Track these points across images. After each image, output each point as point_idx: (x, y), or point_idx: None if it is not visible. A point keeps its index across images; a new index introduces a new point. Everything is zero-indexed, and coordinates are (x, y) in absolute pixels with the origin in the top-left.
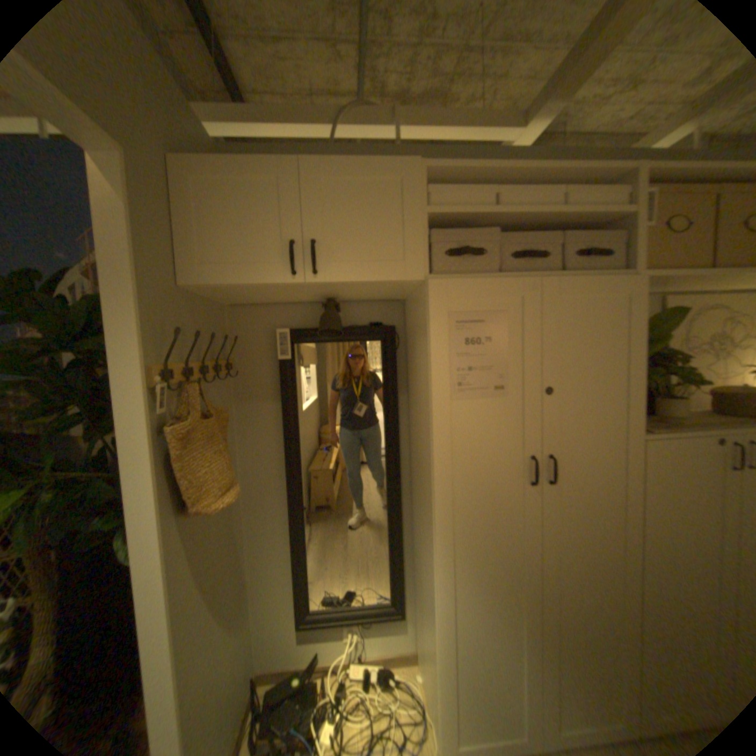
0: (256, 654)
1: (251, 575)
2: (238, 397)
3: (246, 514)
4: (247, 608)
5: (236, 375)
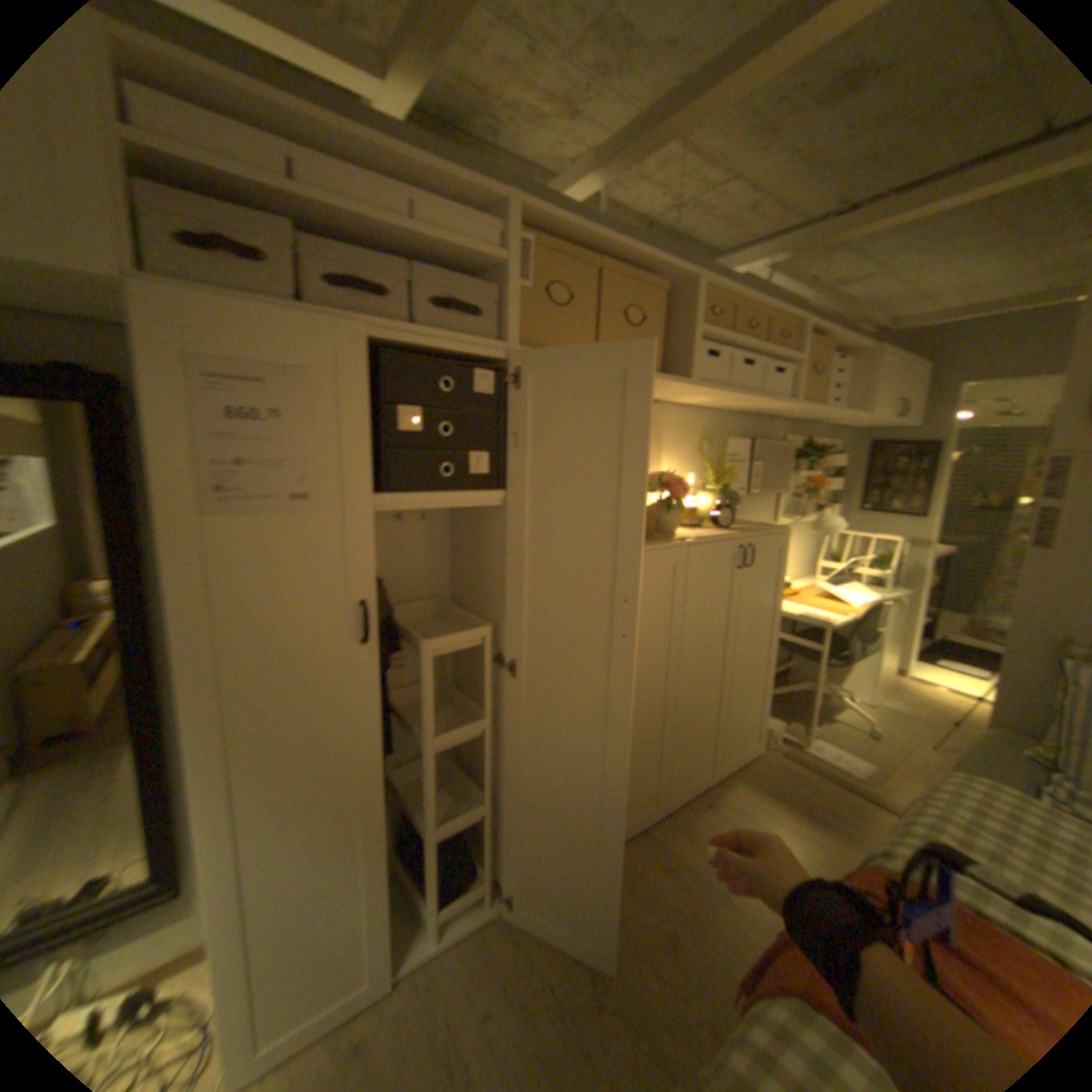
0: None
1: None
2: None
3: None
4: None
5: None
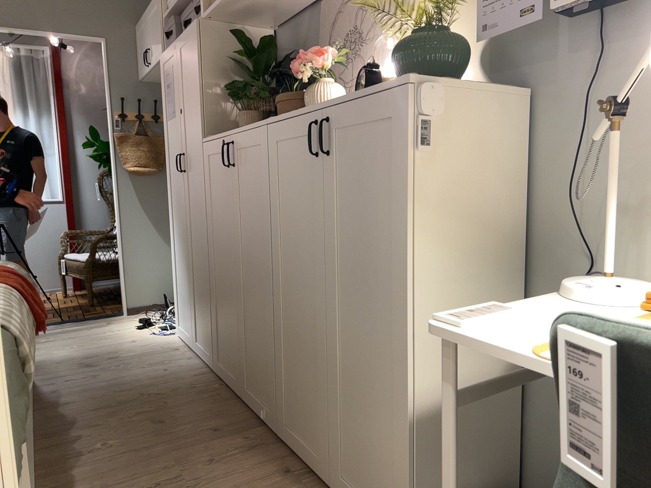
0: None
1: None
2: None
3: None
4: None
5: None
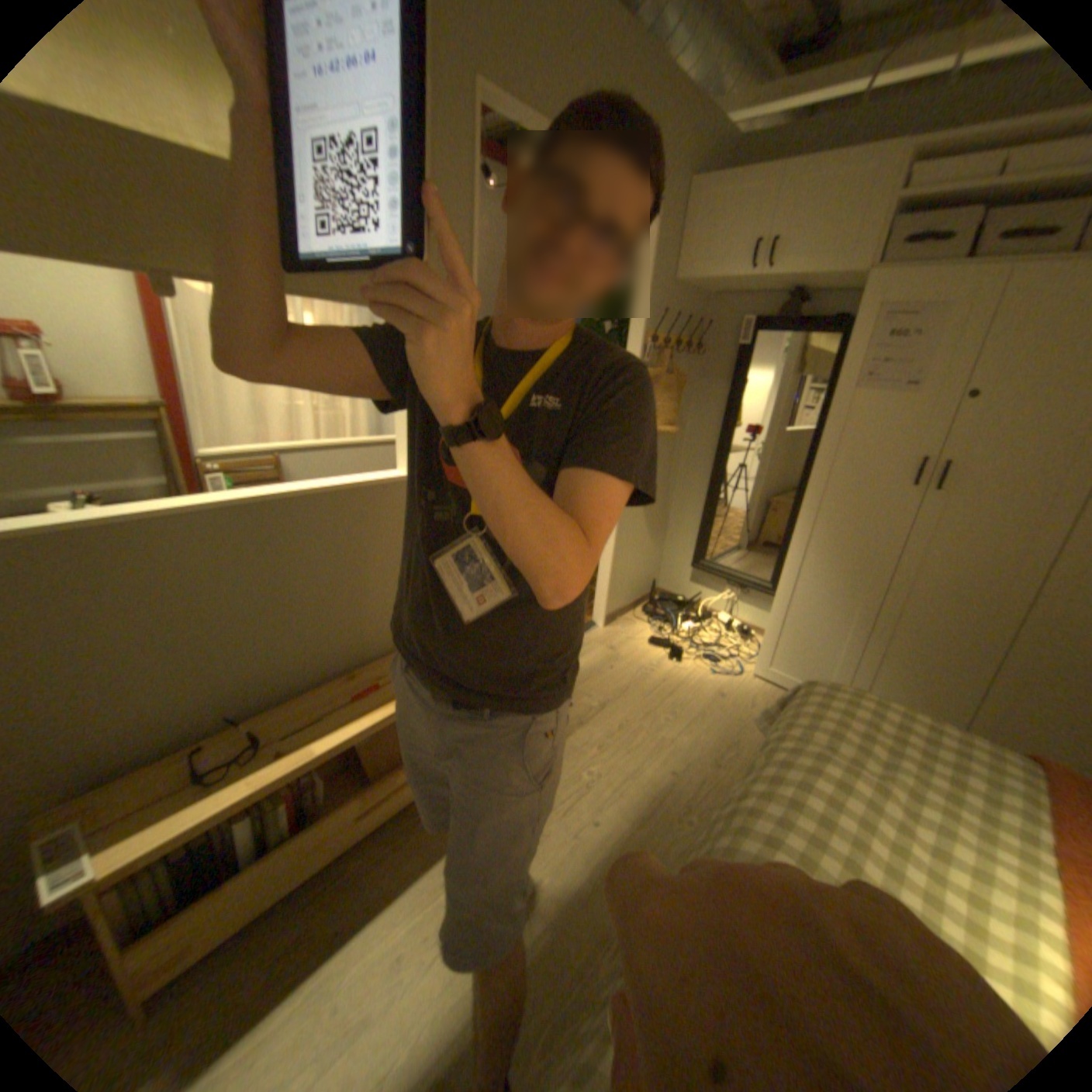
0: (663, 573)
1: (674, 516)
2: (701, 372)
3: (683, 469)
4: (666, 537)
5: (705, 353)
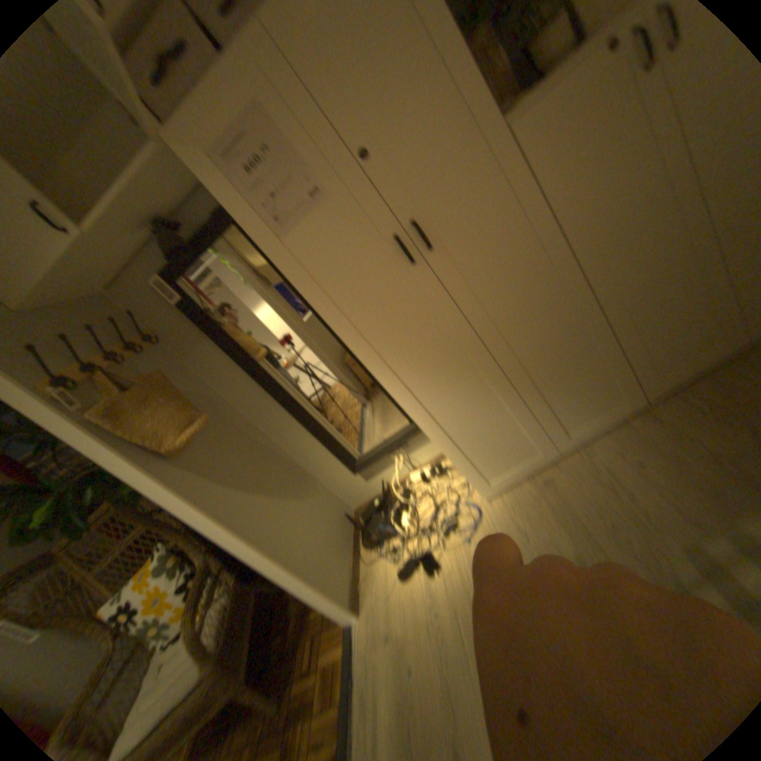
0: (346, 496)
1: (301, 457)
2: (181, 352)
3: (263, 424)
4: (316, 475)
5: (164, 337)
